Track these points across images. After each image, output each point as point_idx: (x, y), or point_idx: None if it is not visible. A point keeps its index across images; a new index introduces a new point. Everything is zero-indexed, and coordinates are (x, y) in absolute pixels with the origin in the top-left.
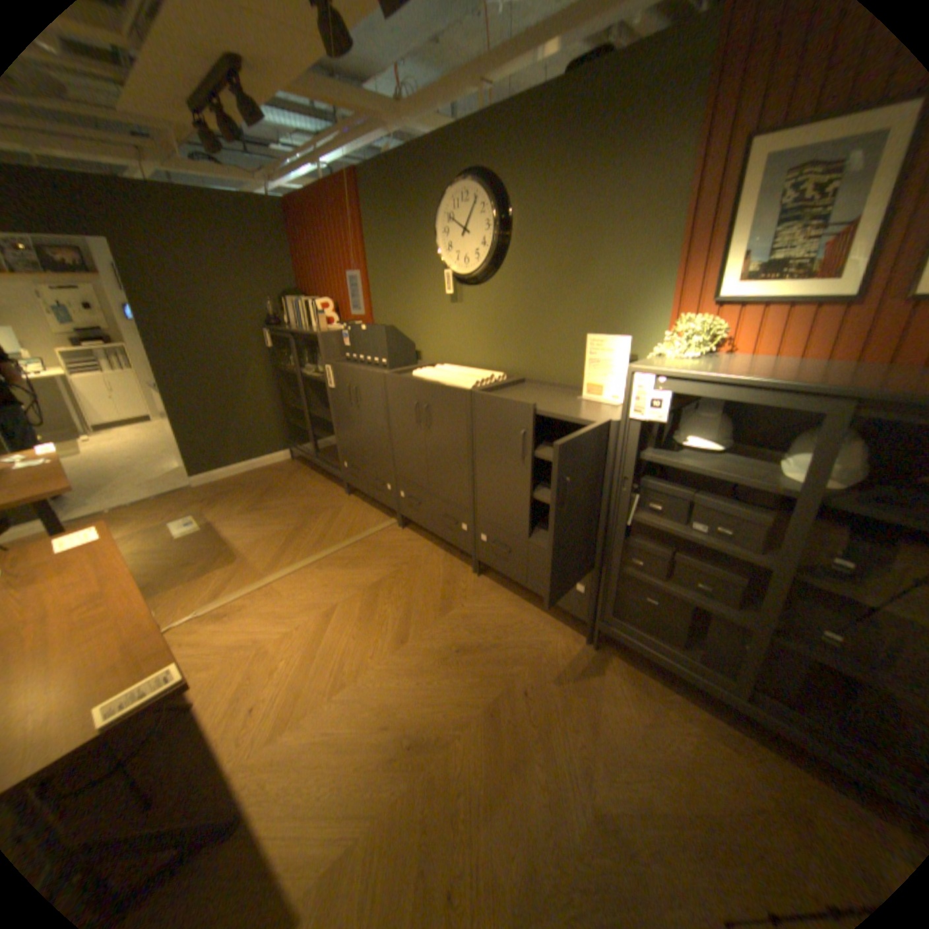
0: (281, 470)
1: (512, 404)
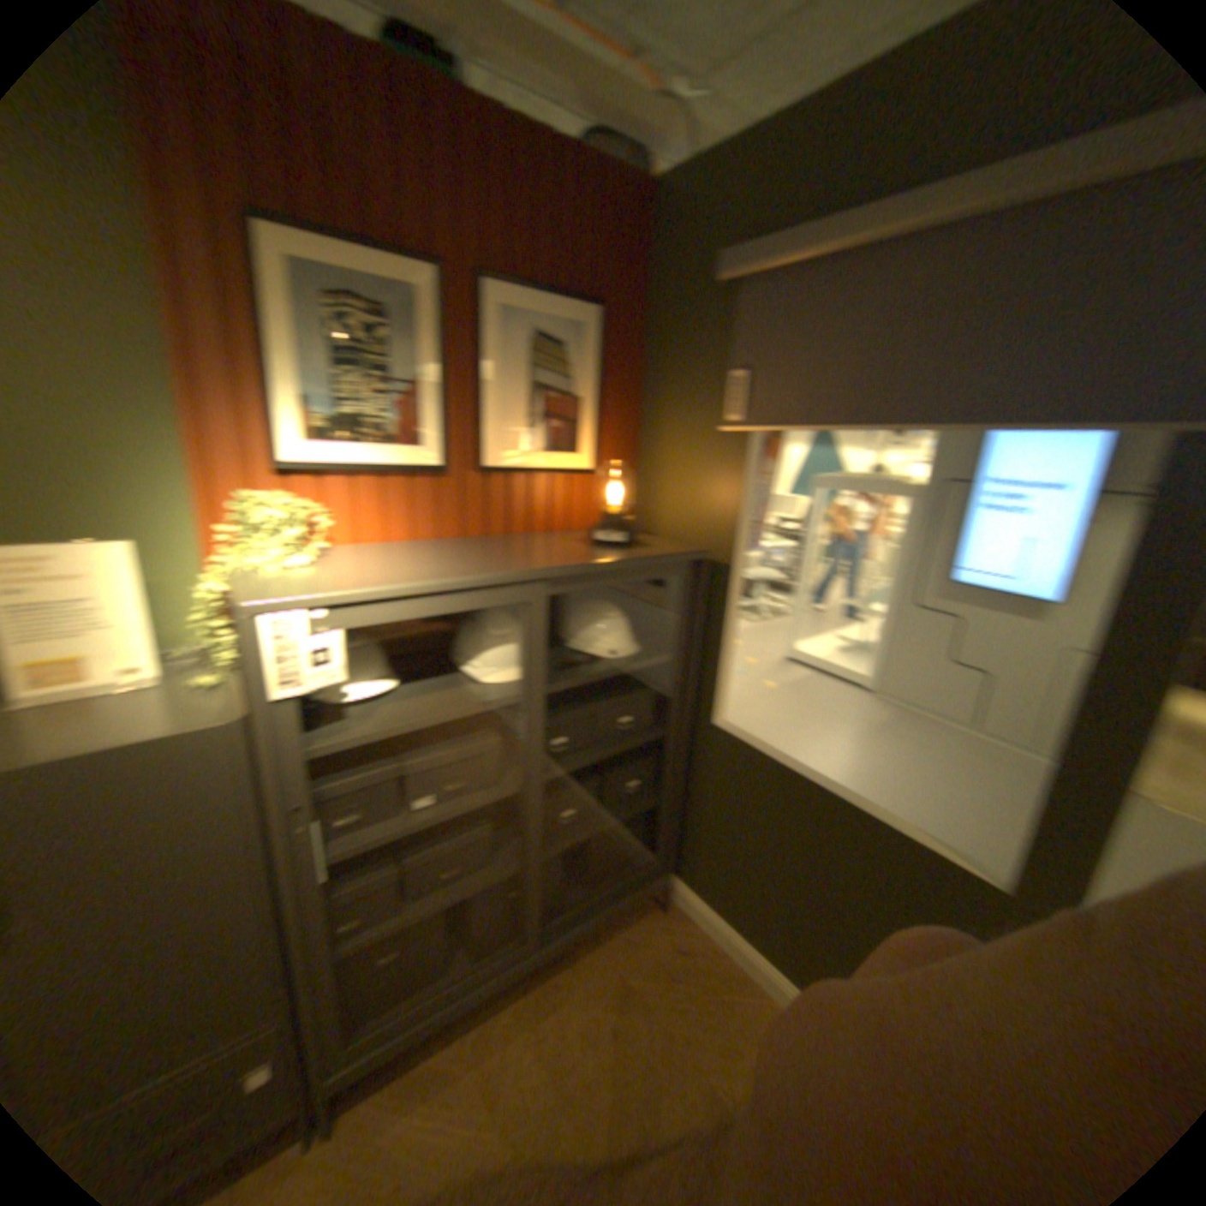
0: None
1: None
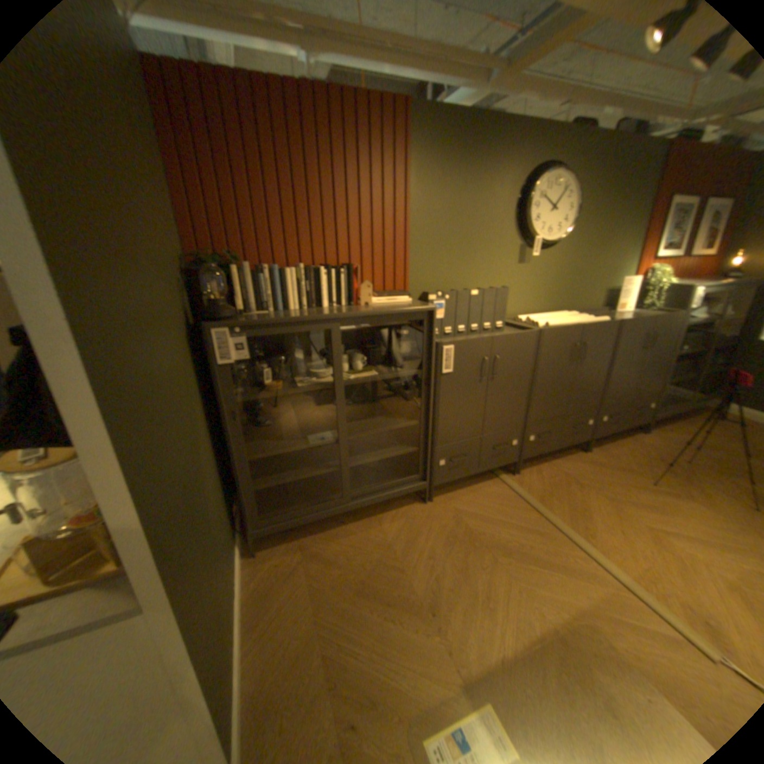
0: (283, 575)
1: (646, 319)
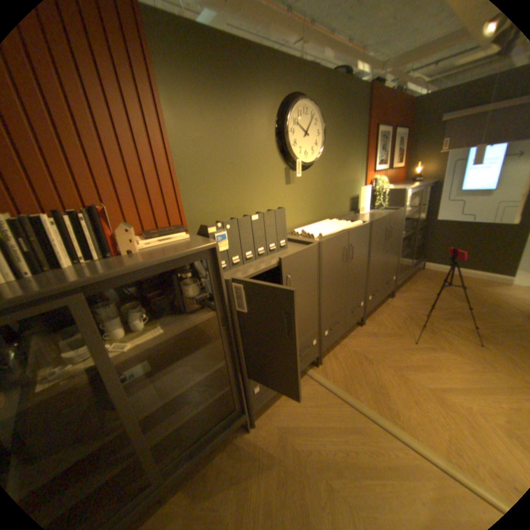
0: None
1: (385, 218)
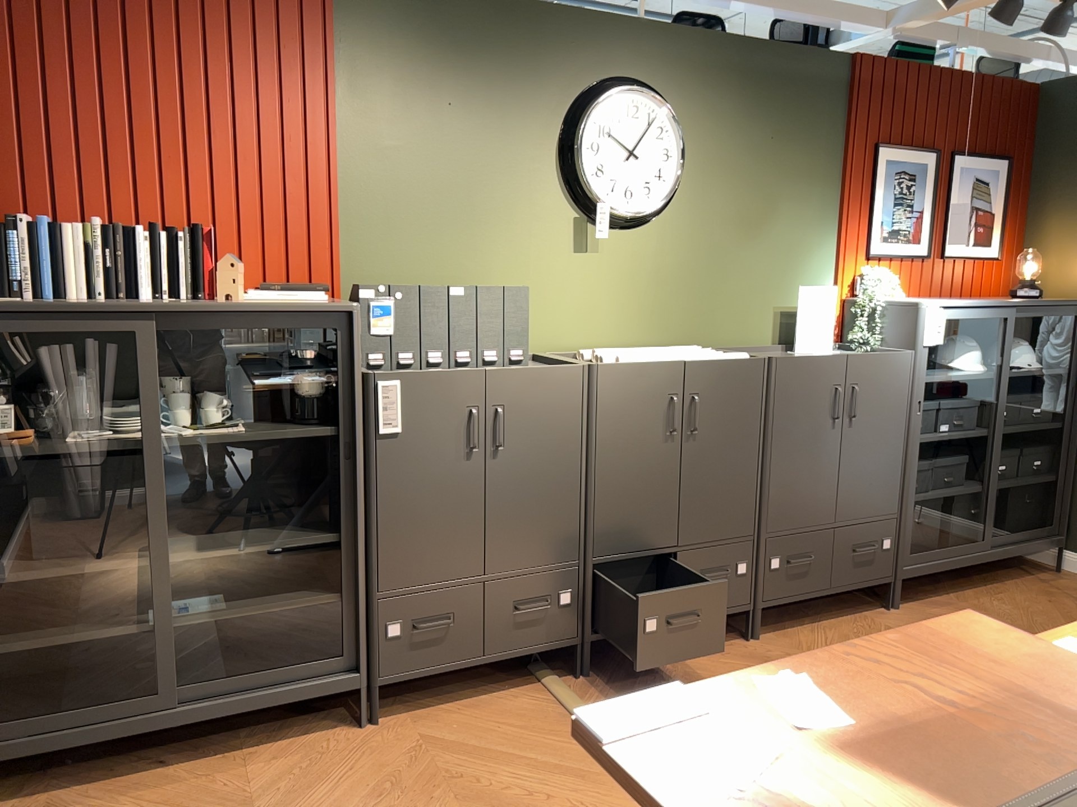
0: None
1: (825, 360)
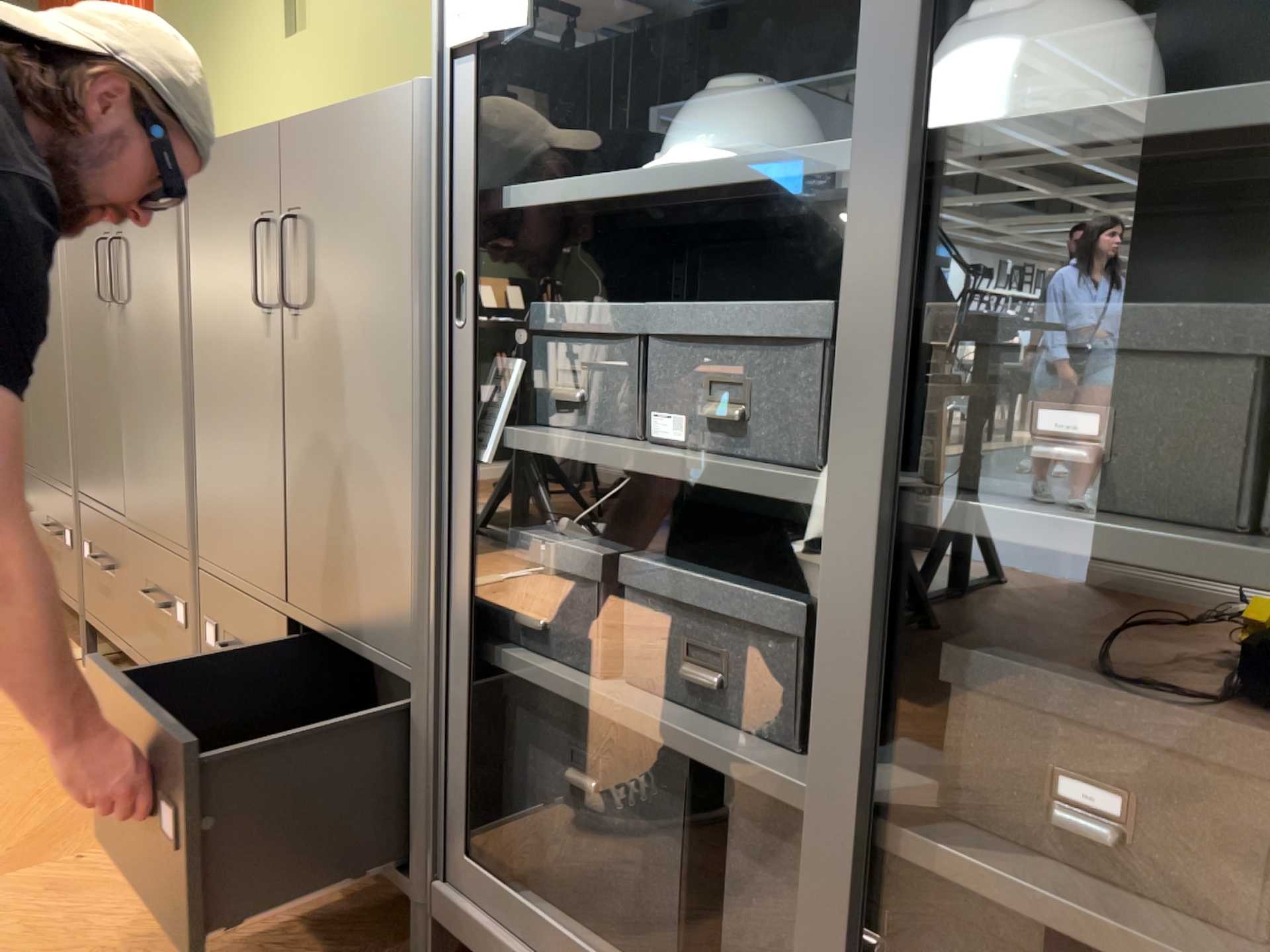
0: None
1: (245, 145)
